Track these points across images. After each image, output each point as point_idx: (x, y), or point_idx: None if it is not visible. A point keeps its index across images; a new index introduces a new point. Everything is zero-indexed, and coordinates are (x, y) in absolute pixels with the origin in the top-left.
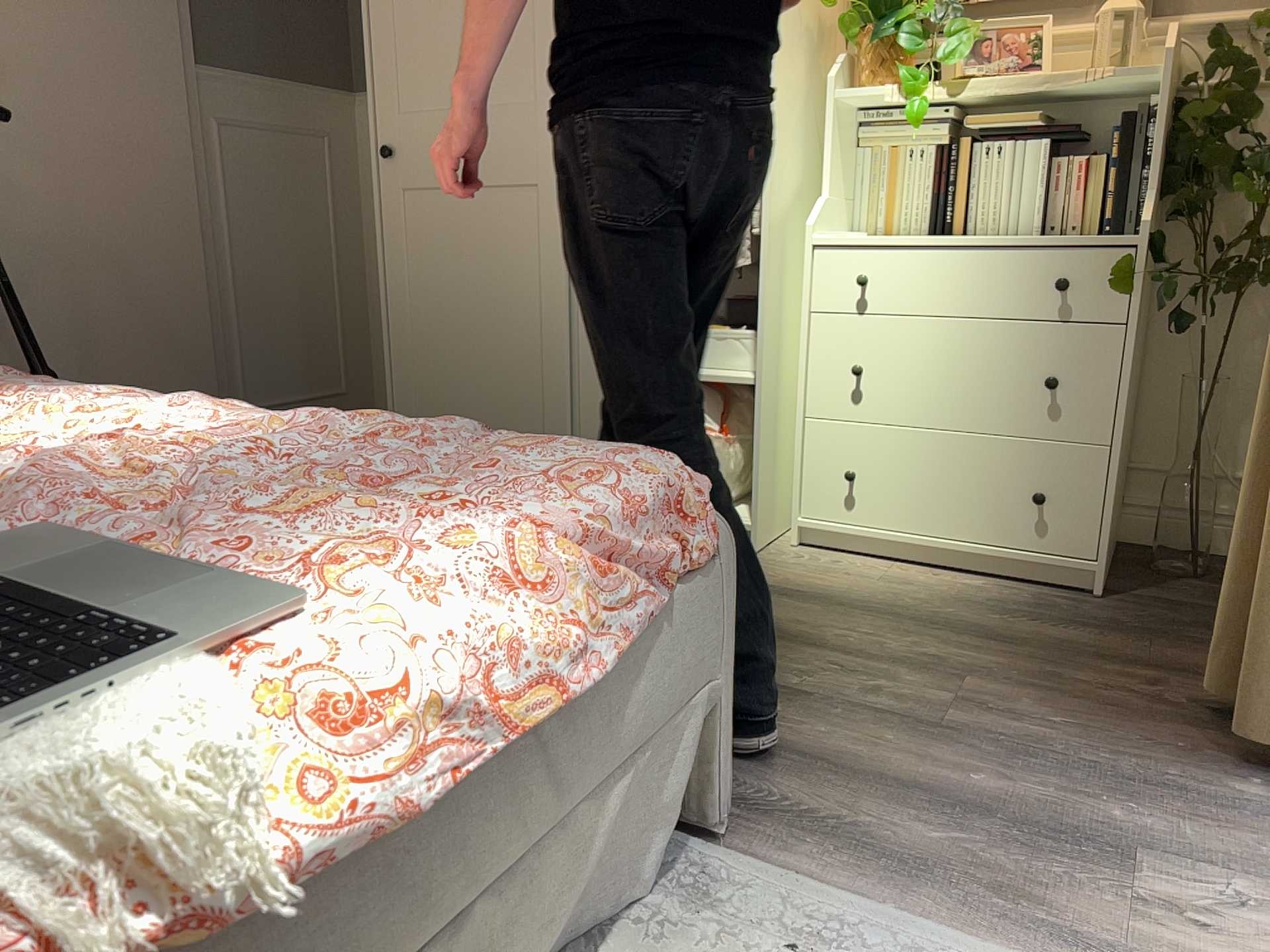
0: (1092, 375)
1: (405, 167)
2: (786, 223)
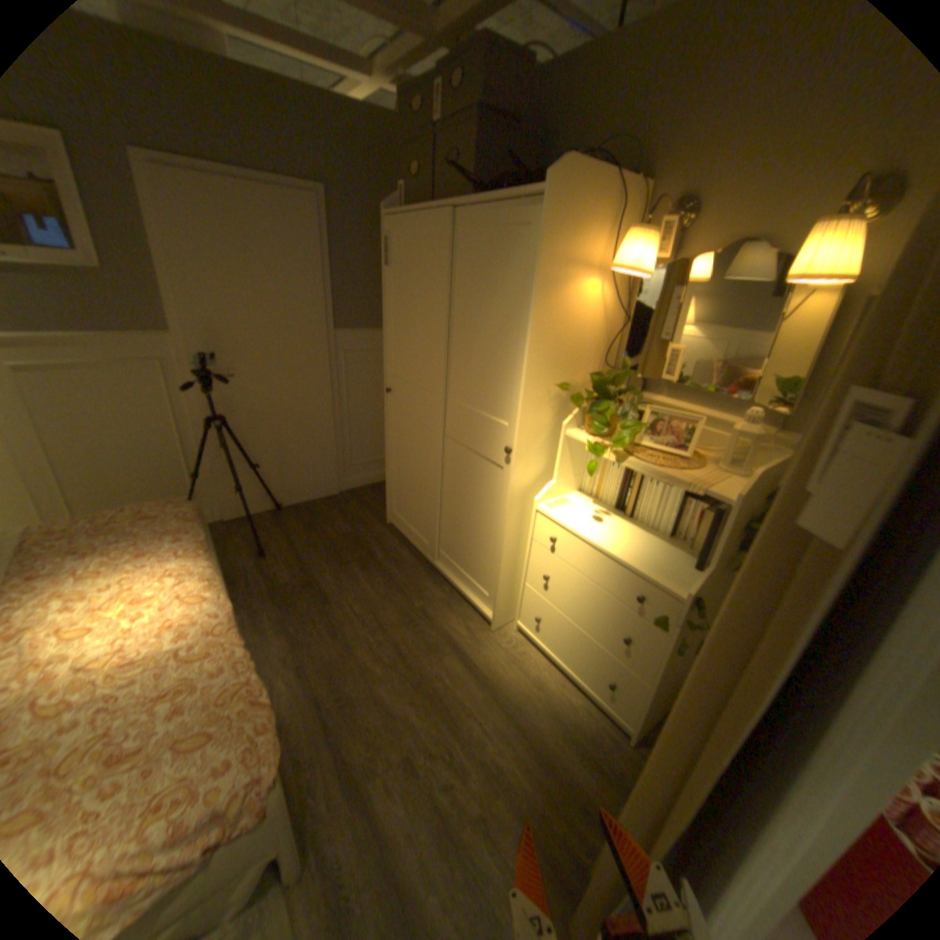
0: (649, 648)
1: (394, 398)
2: (528, 492)
